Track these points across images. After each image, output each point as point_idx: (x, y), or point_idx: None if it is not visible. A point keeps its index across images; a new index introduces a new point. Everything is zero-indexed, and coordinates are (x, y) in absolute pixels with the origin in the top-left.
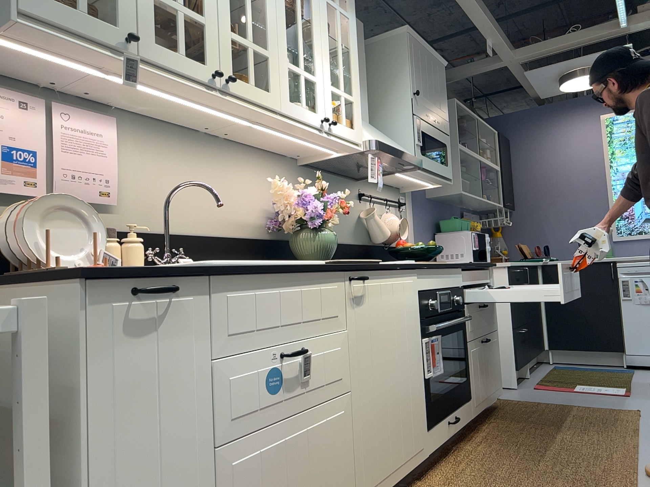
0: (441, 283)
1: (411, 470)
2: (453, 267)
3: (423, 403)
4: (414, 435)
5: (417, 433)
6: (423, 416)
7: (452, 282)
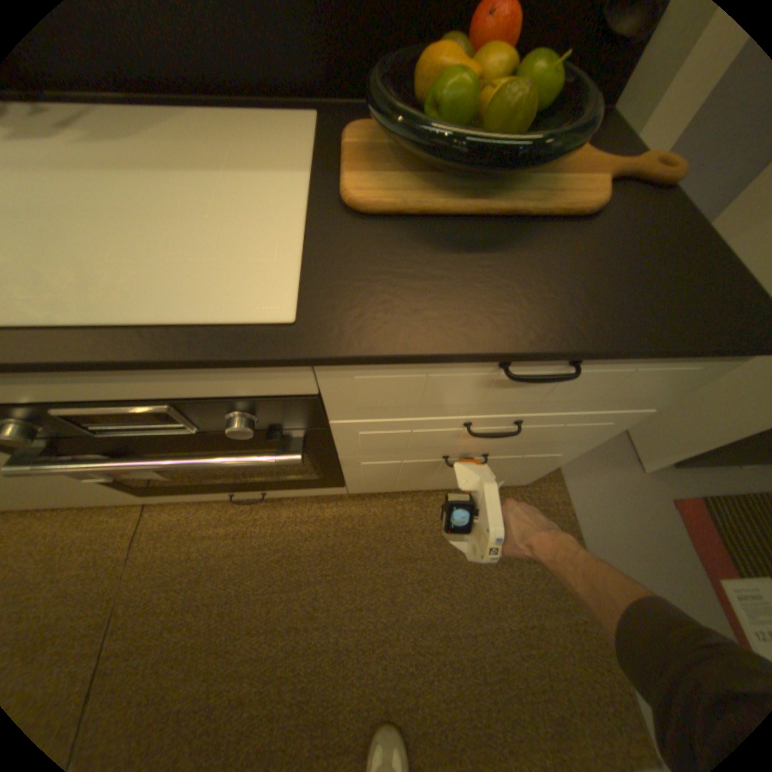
0: (73, 391)
1: (100, 506)
2: (149, 367)
3: (94, 489)
4: (80, 499)
5: (93, 498)
6: (107, 493)
7: (184, 387)
